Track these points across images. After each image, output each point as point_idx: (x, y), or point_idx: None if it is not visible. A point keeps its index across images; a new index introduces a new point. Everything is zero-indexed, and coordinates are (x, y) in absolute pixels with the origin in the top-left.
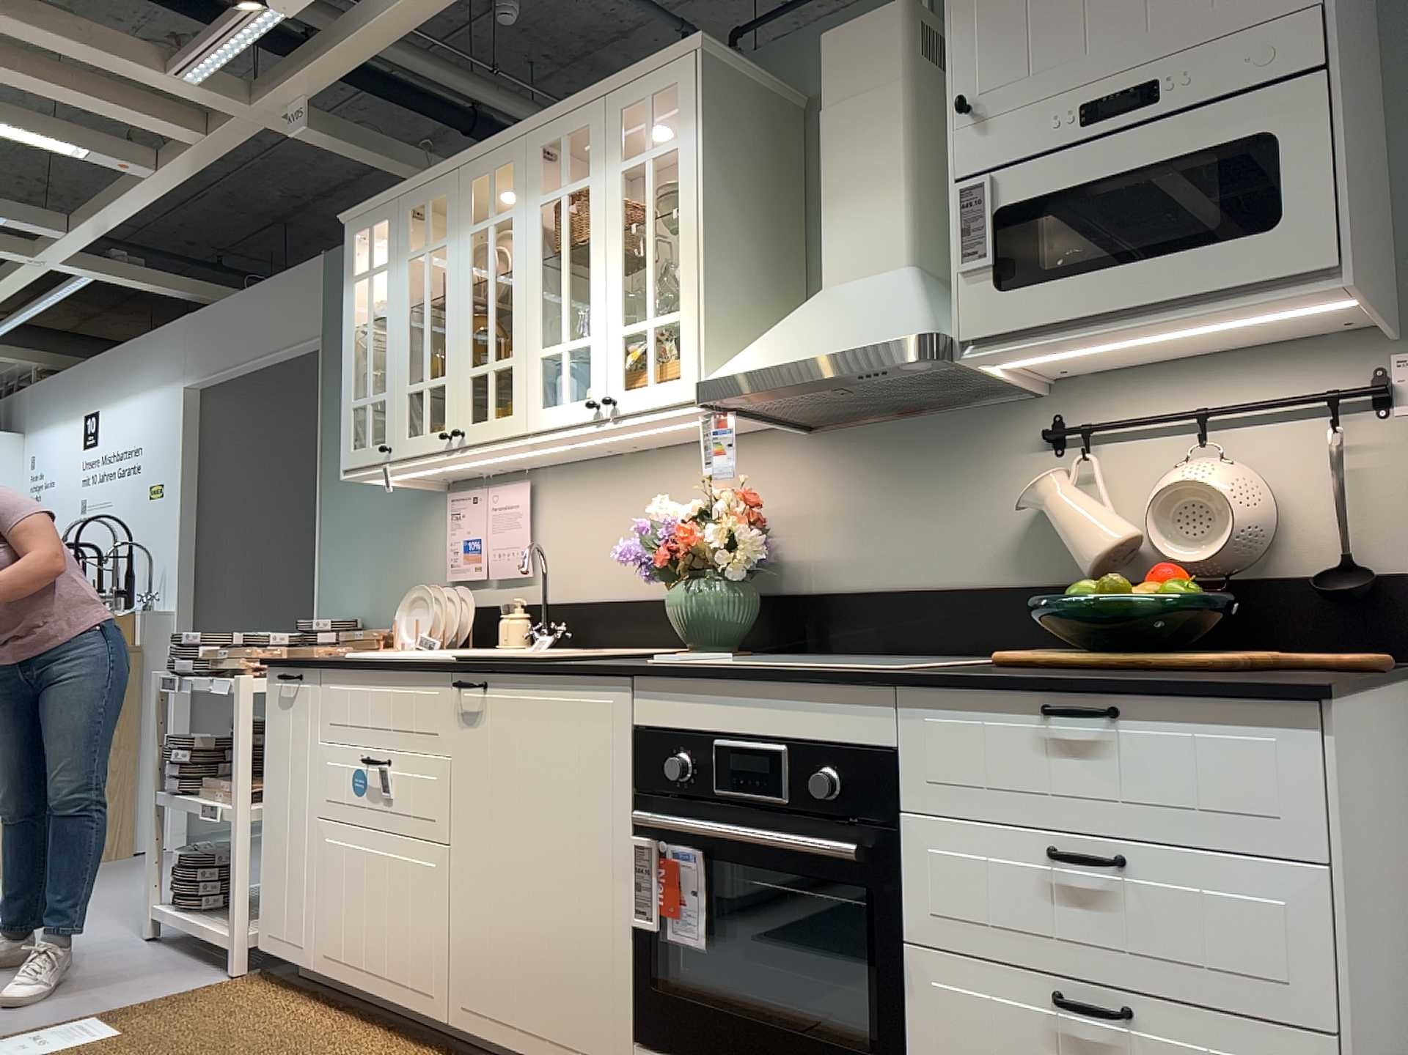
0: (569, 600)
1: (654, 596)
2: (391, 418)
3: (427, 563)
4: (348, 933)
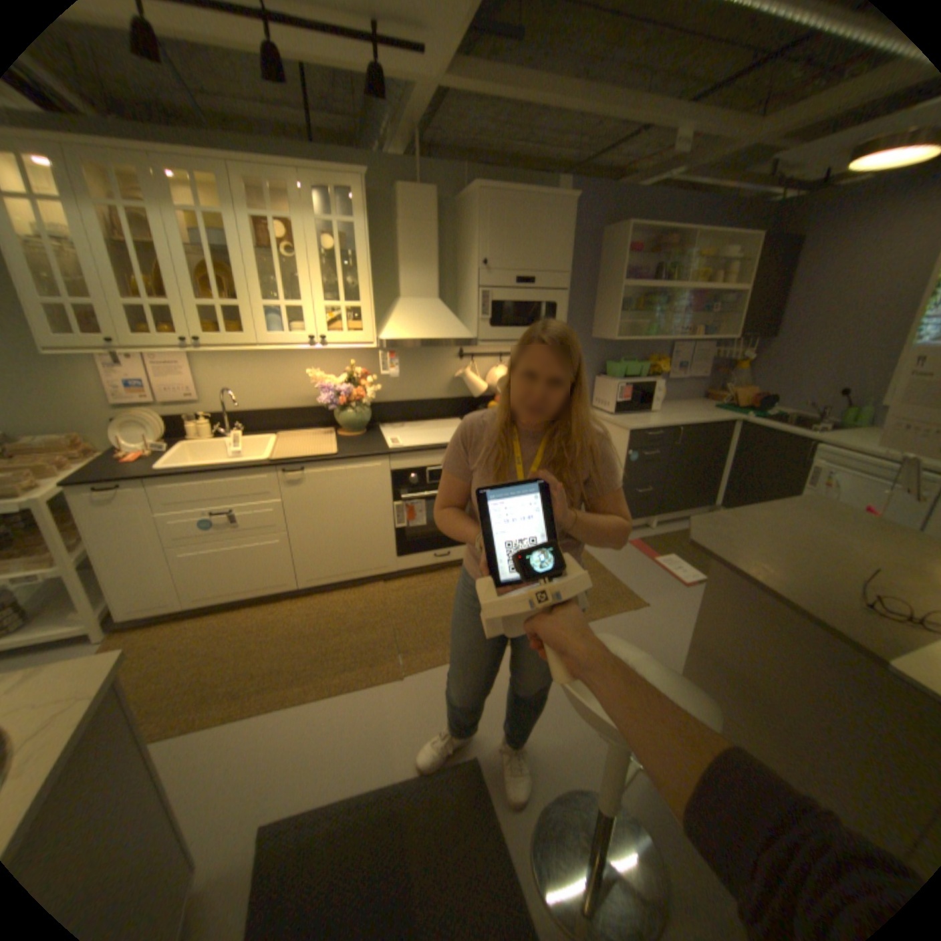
0: (232, 411)
1: (293, 407)
2: (107, 319)
3: (78, 394)
4: (214, 586)
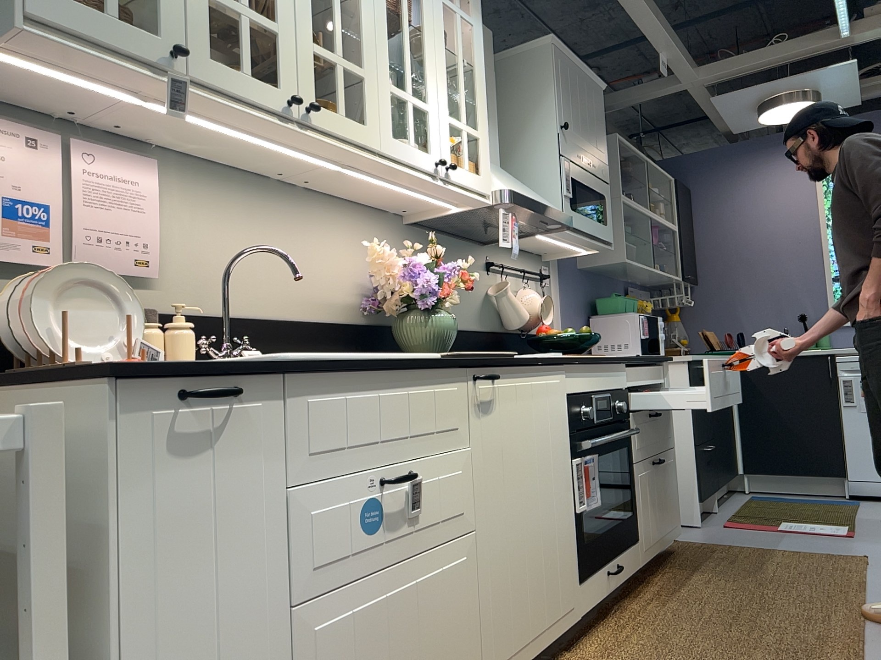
0: (212, 313)
1: (309, 319)
2: (174, 9)
3: None
4: None
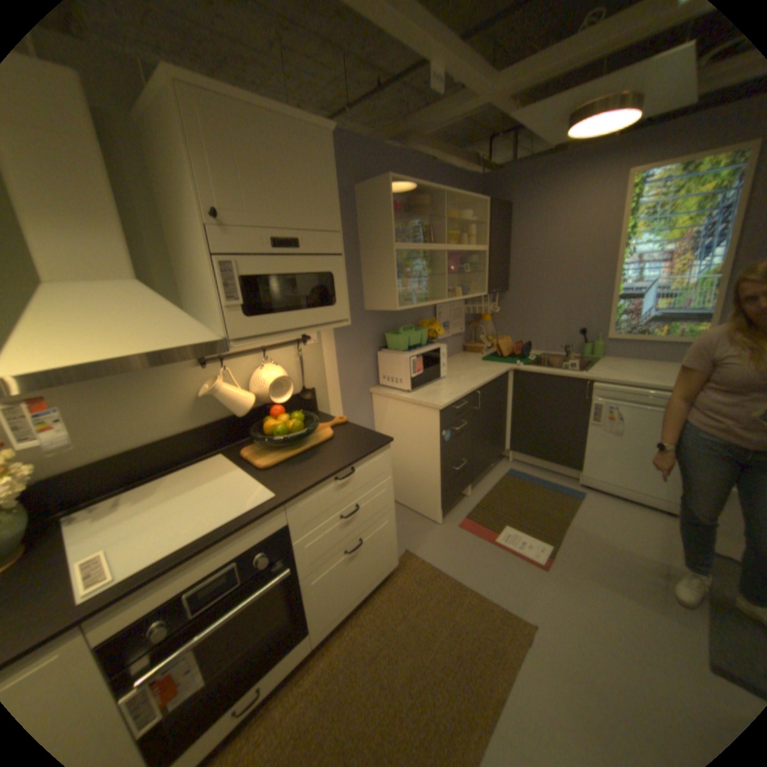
0: None
1: None
2: None
3: None
4: None
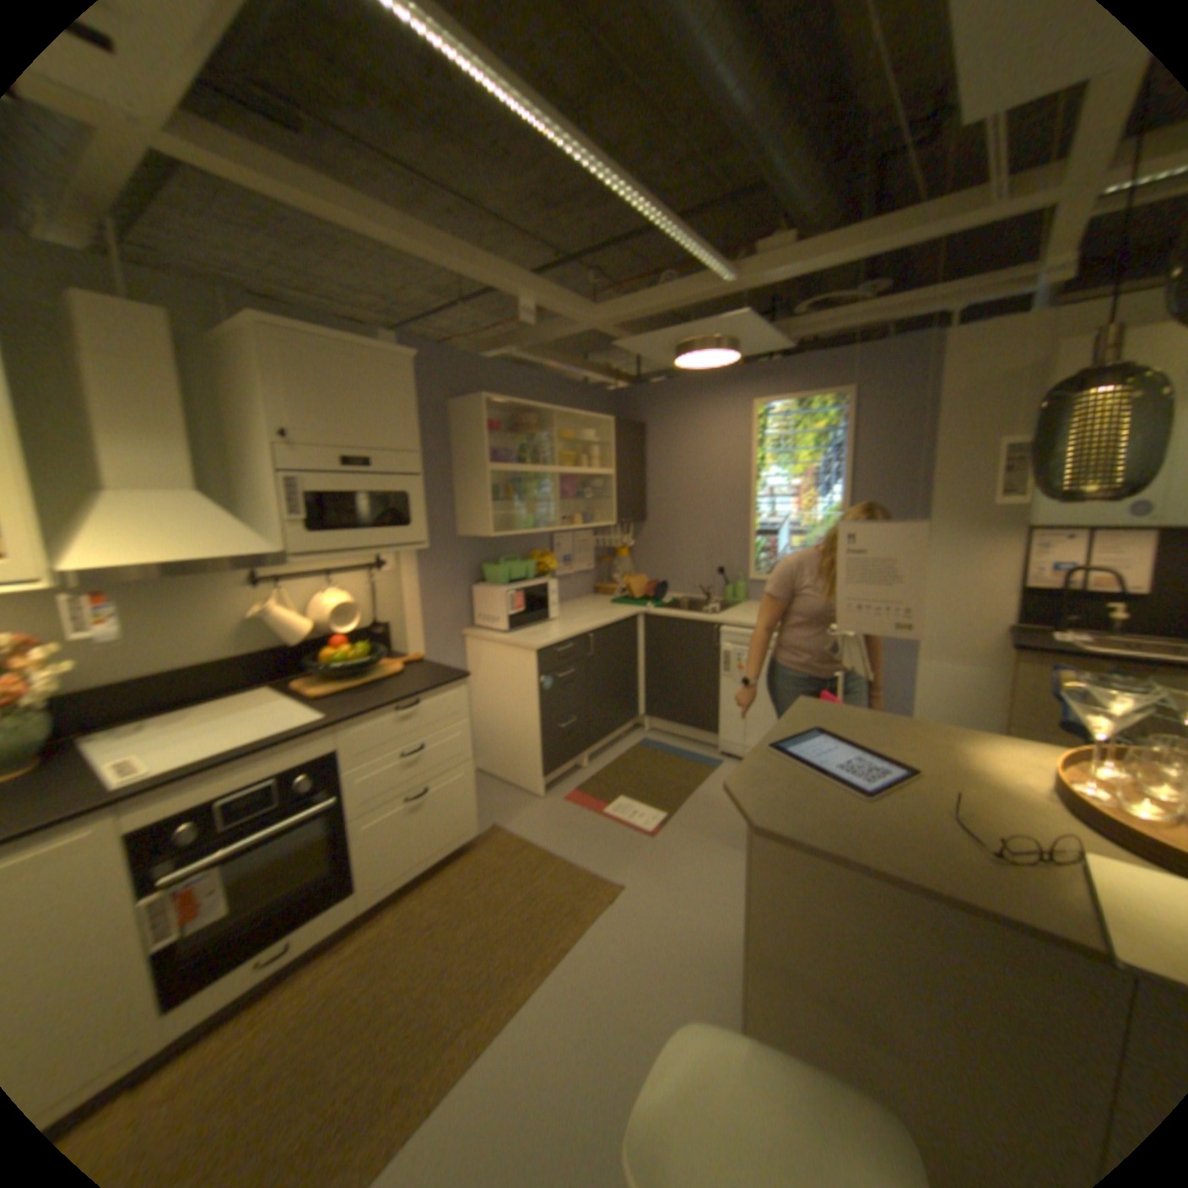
0: None
1: None
2: None
3: None
4: None
